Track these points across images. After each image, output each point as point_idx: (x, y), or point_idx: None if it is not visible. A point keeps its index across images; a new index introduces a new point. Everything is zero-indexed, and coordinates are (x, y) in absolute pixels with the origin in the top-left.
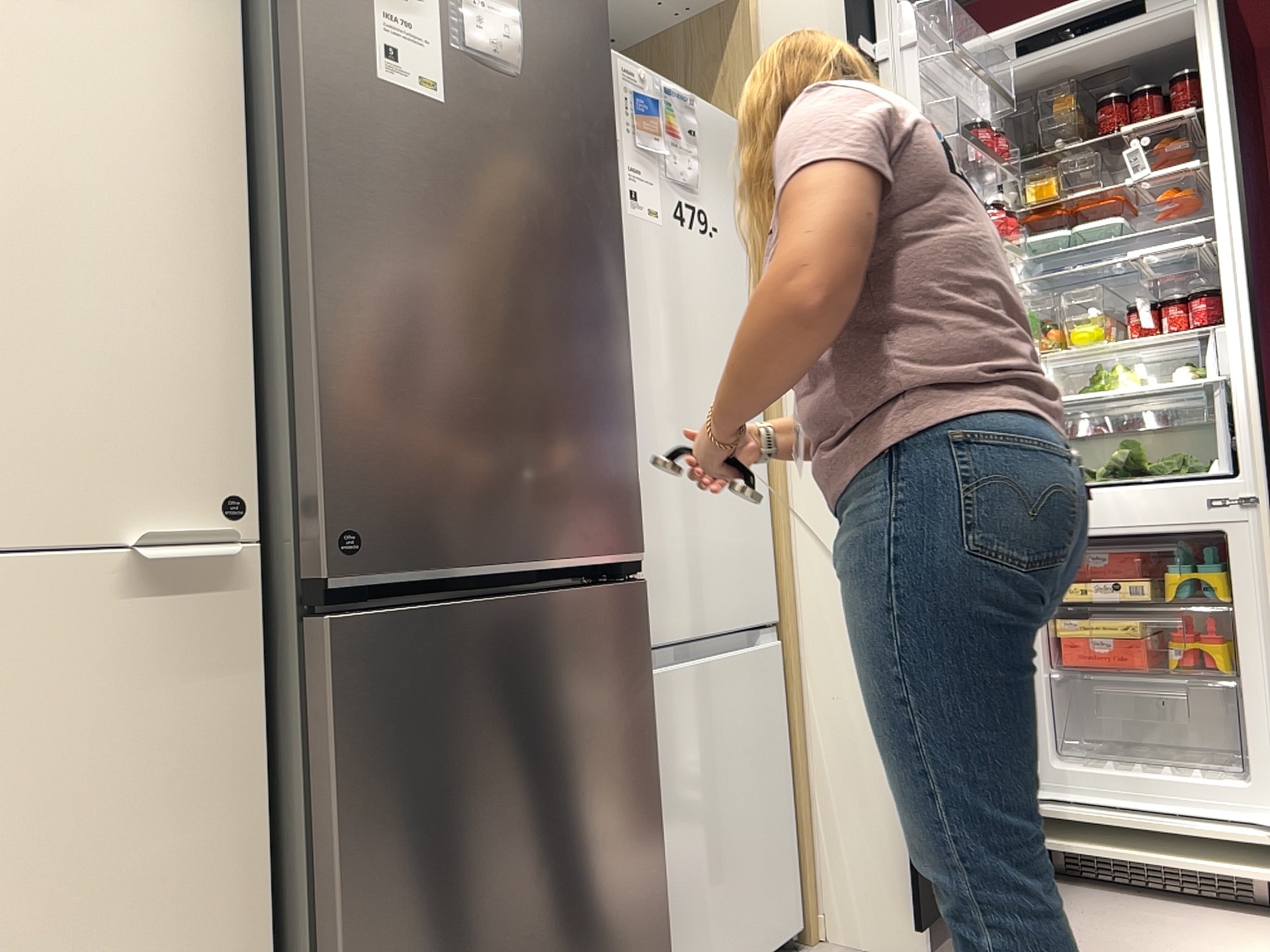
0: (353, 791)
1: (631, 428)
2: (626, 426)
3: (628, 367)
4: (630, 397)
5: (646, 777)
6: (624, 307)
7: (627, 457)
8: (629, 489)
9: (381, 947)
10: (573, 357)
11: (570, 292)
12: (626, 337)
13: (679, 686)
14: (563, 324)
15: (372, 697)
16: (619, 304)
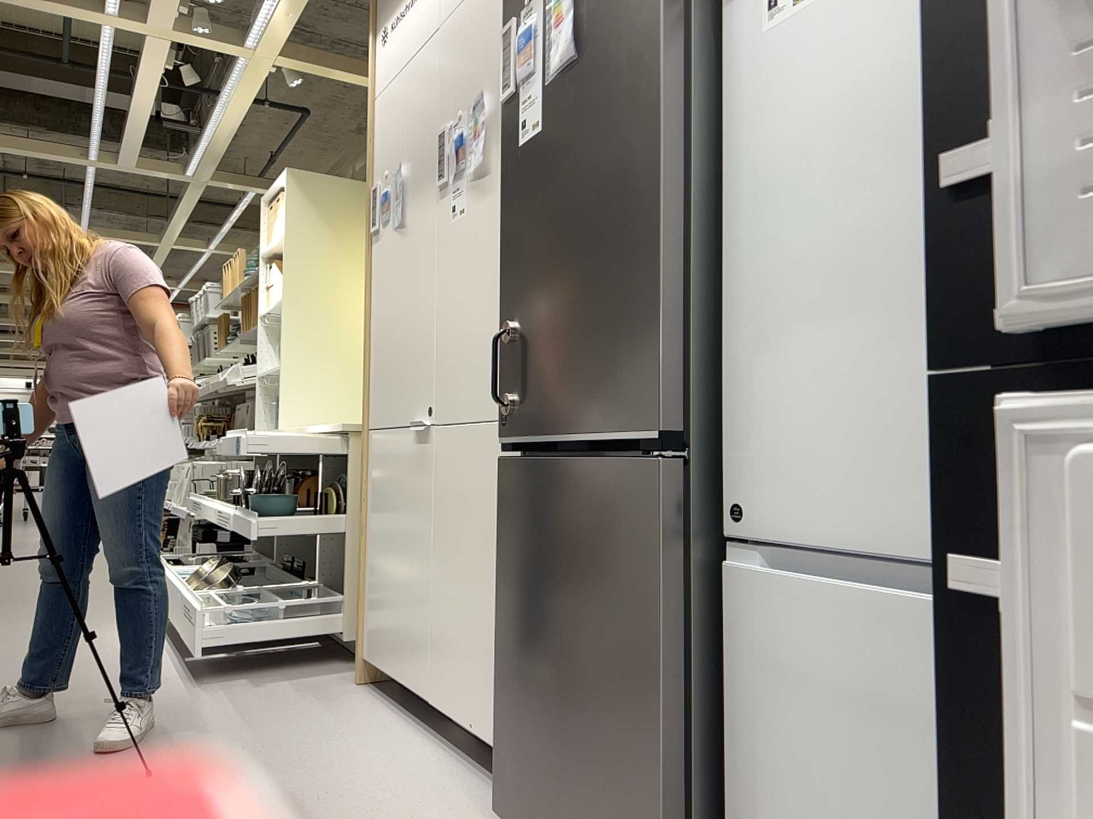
0: (502, 552)
1: (659, 308)
2: (653, 309)
3: (659, 246)
4: (659, 277)
5: (650, 652)
6: (659, 186)
7: (653, 339)
8: (652, 370)
9: (506, 642)
10: (608, 263)
11: (608, 207)
12: (659, 216)
13: (802, 605)
14: (601, 238)
15: (508, 506)
16: (653, 188)
